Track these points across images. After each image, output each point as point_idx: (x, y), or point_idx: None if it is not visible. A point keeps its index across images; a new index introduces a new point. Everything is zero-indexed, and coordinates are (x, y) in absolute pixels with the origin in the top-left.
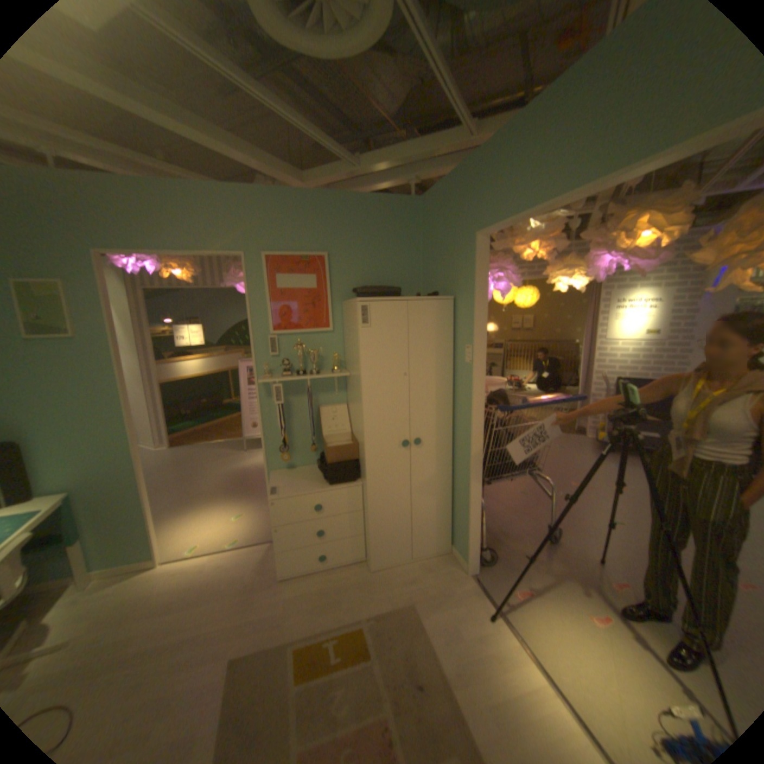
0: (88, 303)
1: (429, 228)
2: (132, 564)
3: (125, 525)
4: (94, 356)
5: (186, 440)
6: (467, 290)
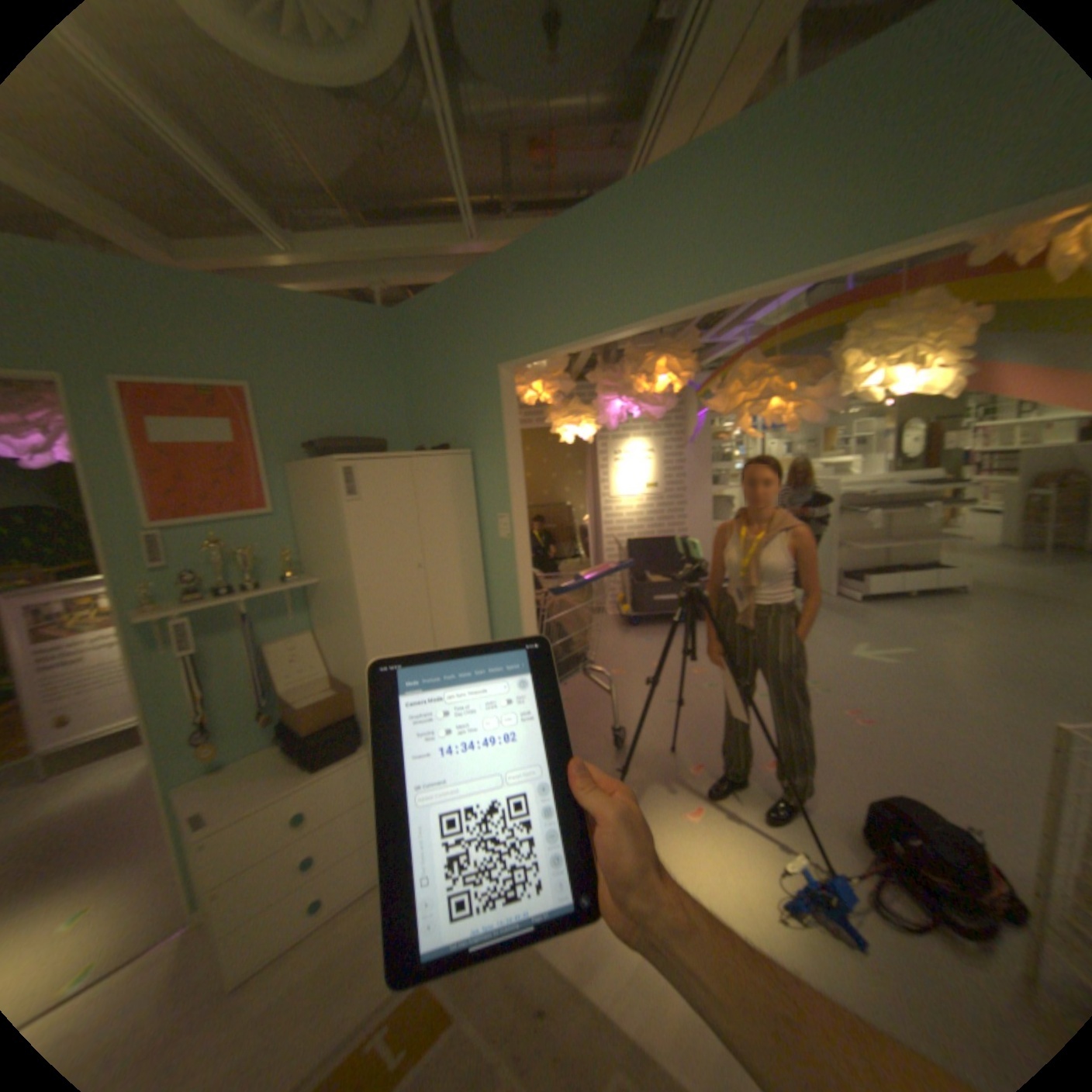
0: None
1: (415, 356)
2: None
3: None
4: None
5: None
6: (494, 441)
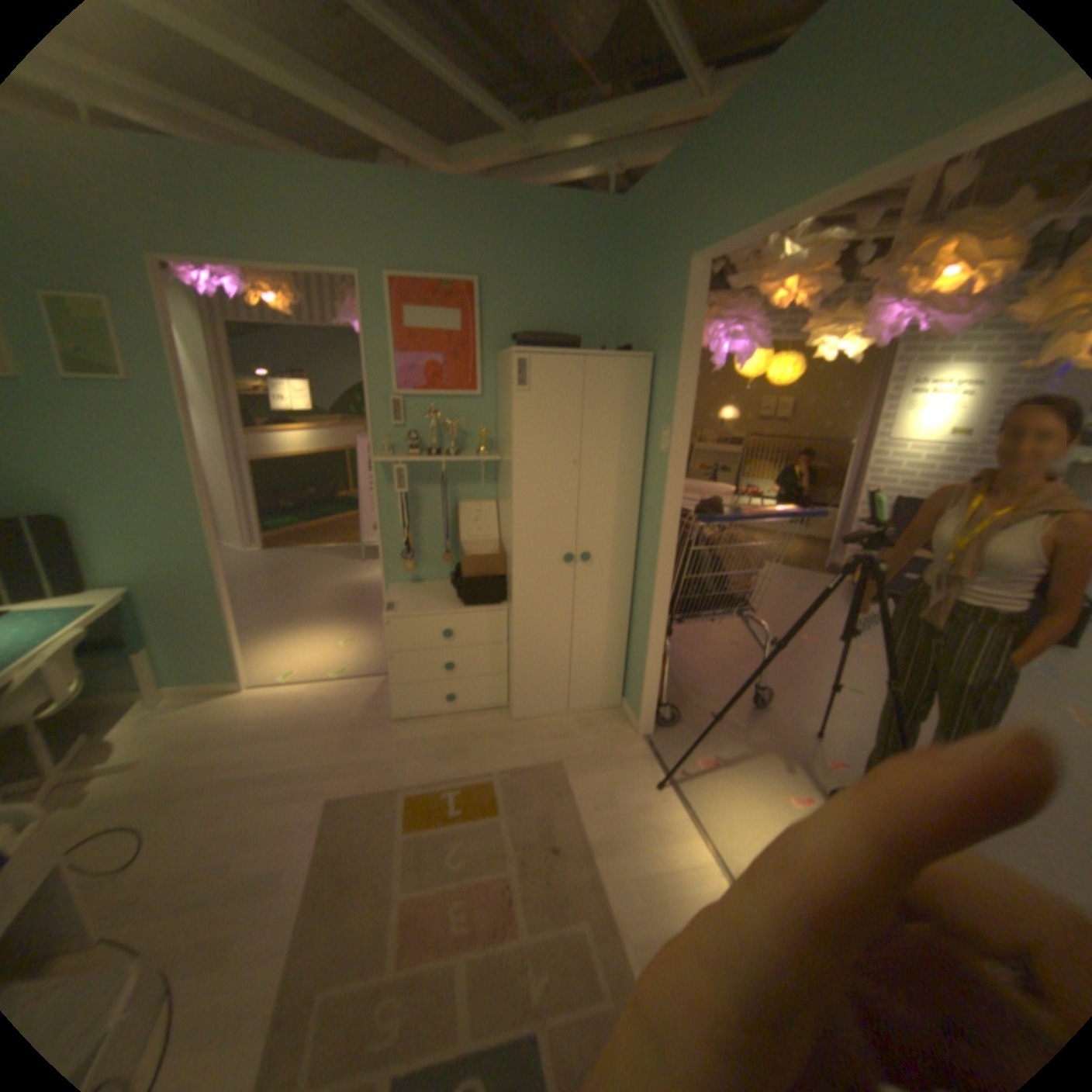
0: (146, 331)
1: (632, 247)
2: (214, 683)
3: (203, 634)
4: (157, 407)
5: (286, 540)
6: (673, 345)
